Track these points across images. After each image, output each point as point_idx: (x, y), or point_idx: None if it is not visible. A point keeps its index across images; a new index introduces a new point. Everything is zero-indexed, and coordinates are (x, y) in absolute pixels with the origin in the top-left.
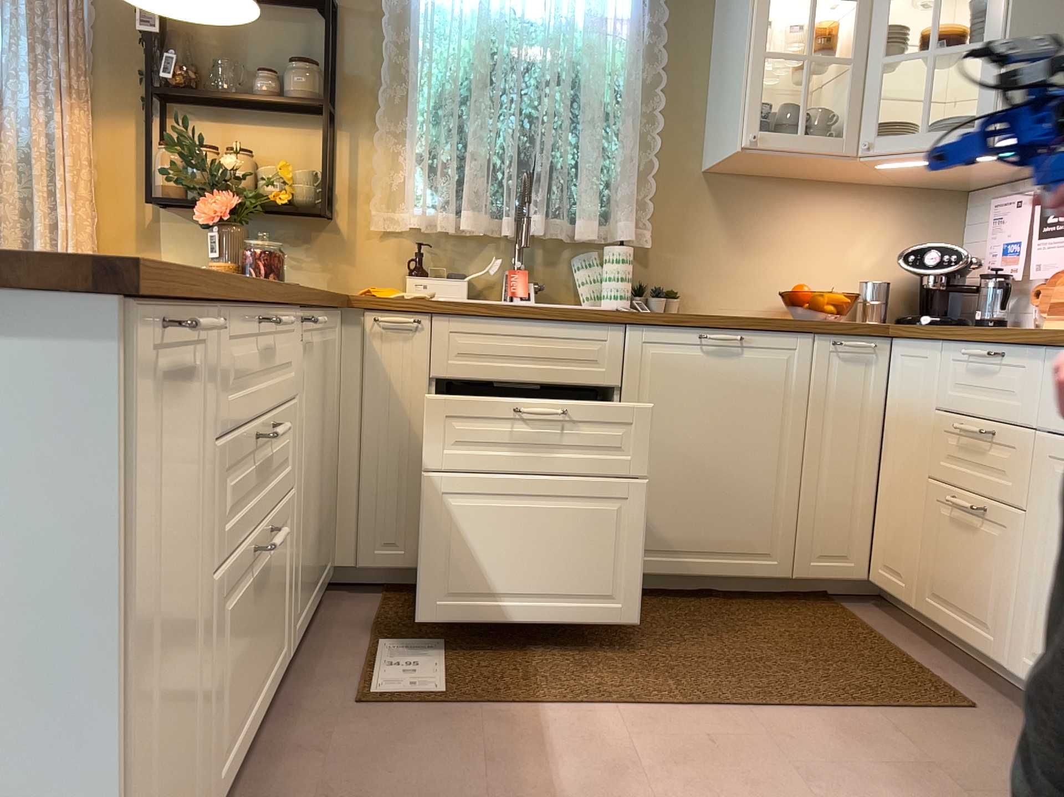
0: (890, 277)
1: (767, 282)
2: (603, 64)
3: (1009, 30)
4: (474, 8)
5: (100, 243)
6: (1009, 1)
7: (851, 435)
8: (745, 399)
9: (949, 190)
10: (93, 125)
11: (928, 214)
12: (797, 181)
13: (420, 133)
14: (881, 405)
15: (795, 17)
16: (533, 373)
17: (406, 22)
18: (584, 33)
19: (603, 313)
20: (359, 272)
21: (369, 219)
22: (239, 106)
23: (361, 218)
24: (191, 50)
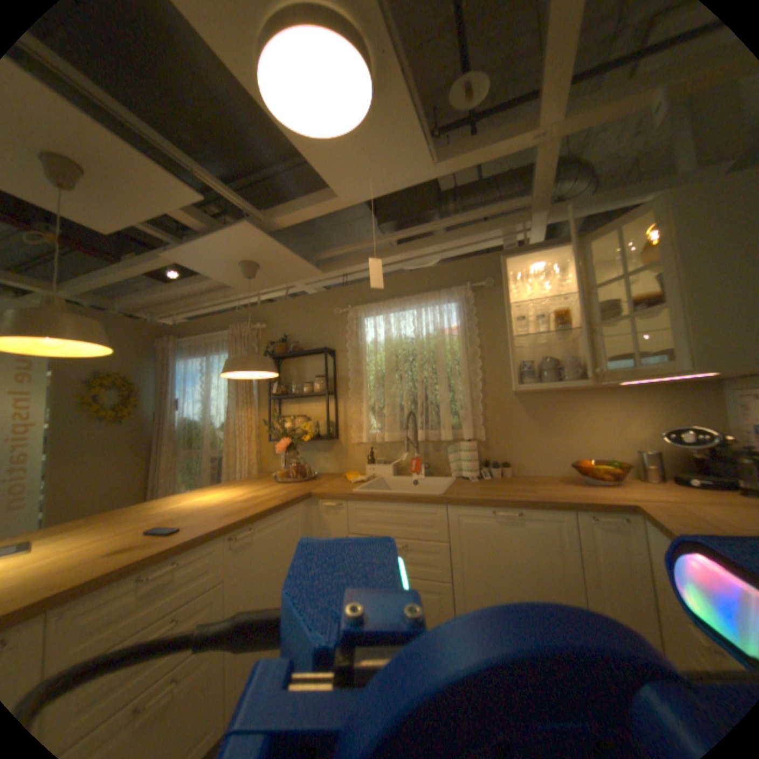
0: (665, 445)
1: (569, 454)
2: (448, 350)
3: (685, 293)
4: (385, 338)
5: (260, 455)
6: (682, 272)
7: (624, 589)
8: (531, 556)
9: (702, 382)
10: (255, 412)
11: (688, 400)
12: (577, 391)
13: (365, 398)
14: (647, 567)
15: (547, 306)
16: (399, 533)
17: (360, 350)
18: (435, 338)
19: (431, 498)
20: (350, 461)
21: (352, 437)
22: (301, 396)
23: (349, 436)
24: (286, 377)
